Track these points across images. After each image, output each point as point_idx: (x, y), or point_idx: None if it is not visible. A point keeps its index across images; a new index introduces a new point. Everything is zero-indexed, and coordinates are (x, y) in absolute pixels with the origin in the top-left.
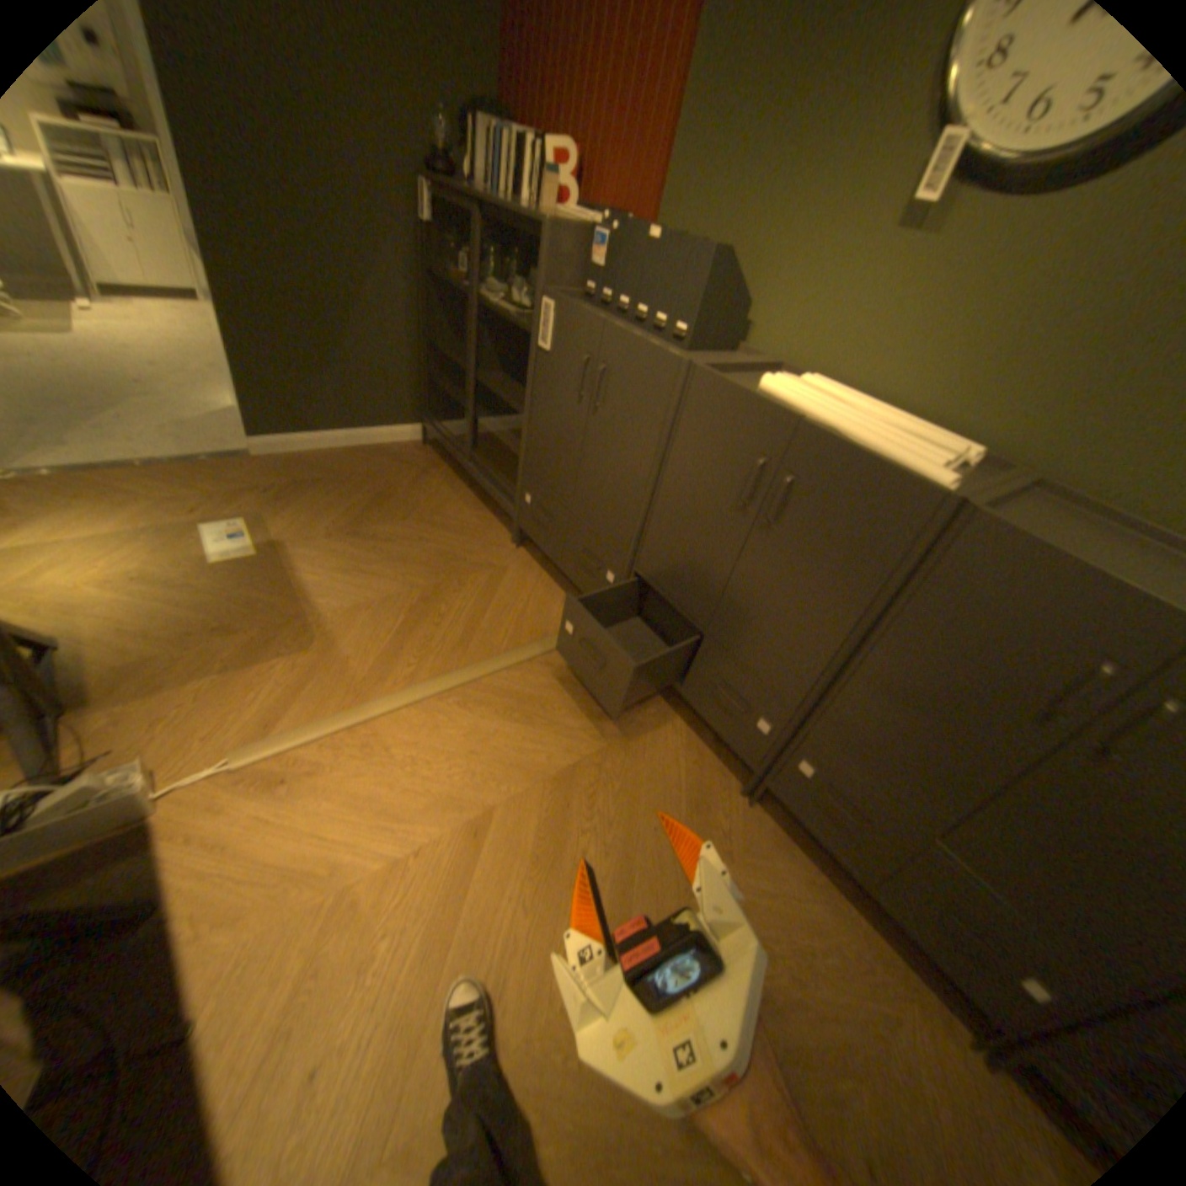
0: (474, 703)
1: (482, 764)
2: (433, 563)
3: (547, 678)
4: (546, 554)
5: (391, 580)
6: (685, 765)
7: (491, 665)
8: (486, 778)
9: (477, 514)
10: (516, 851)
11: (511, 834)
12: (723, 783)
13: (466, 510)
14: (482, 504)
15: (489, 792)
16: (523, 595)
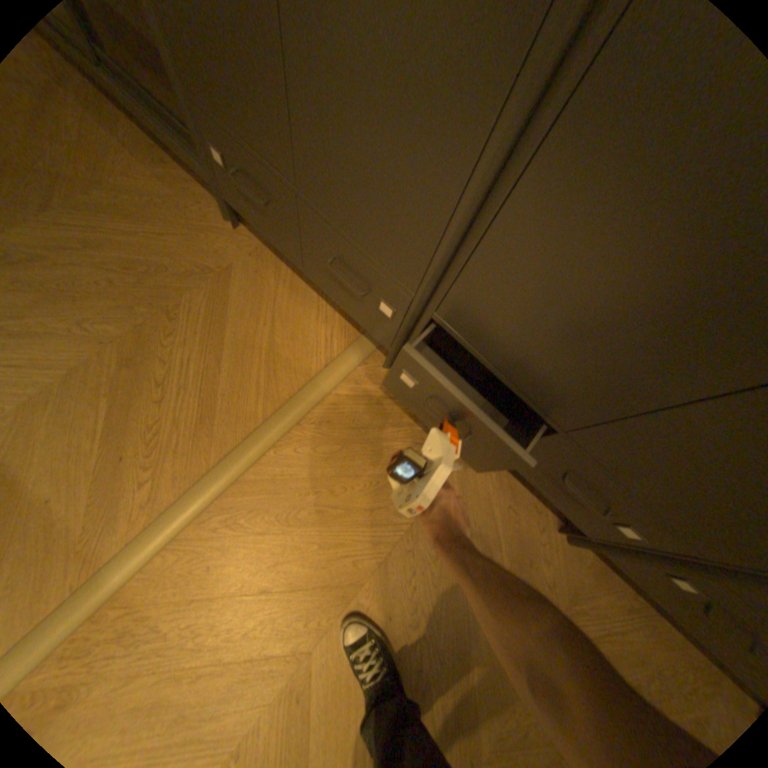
0: (244, 517)
1: (279, 604)
2: (118, 287)
3: (326, 444)
4: (276, 248)
5: (62, 339)
6: (500, 516)
7: (250, 452)
8: (288, 622)
9: (157, 172)
10: (346, 703)
11: (336, 685)
12: (541, 524)
13: (138, 167)
14: (159, 150)
15: (297, 640)
16: (262, 314)
